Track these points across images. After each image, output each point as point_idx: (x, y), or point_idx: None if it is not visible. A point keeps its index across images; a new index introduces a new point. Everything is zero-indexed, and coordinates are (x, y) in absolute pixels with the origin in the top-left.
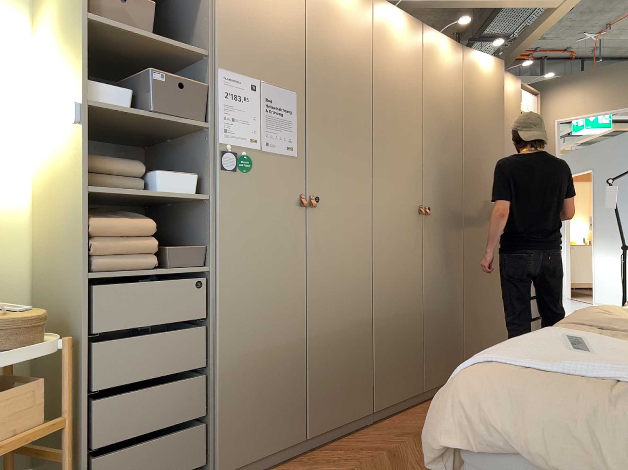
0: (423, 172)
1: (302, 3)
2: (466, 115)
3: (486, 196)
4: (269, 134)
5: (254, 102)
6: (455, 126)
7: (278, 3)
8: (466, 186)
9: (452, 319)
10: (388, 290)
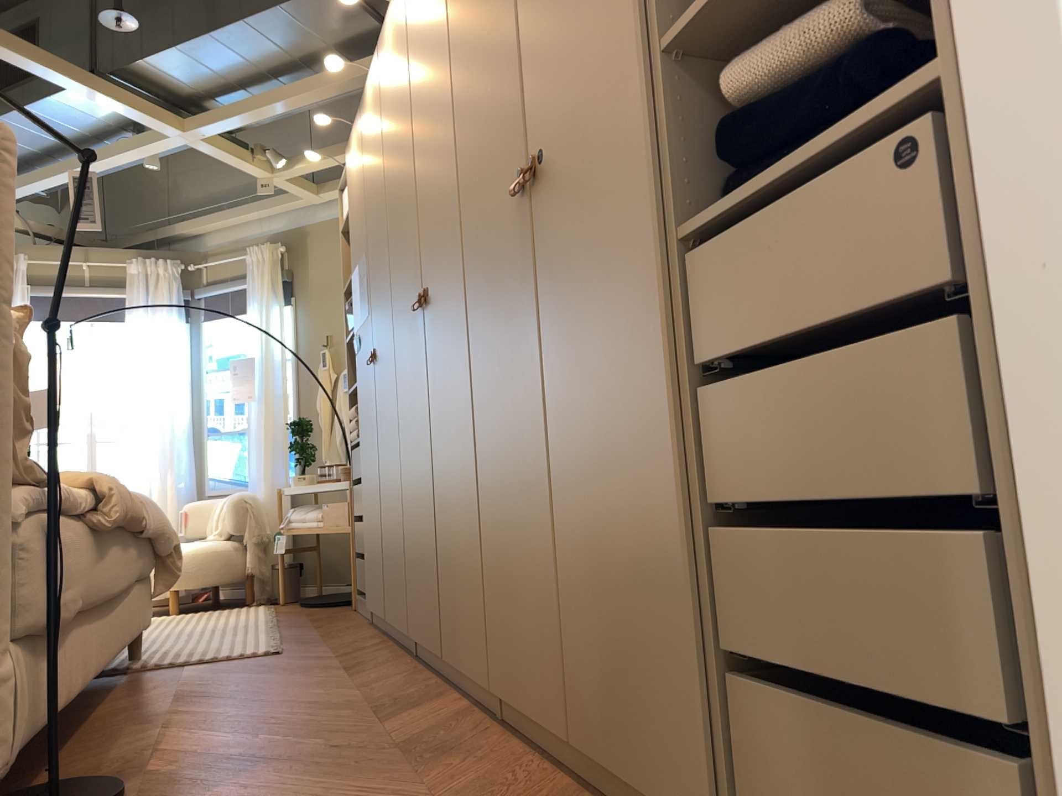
0: (419, 237)
1: (367, 163)
2: (453, 20)
3: (498, 161)
4: (367, 309)
5: (363, 288)
6: (442, 81)
7: (363, 186)
8: (463, 189)
9: (464, 518)
10: (410, 450)
